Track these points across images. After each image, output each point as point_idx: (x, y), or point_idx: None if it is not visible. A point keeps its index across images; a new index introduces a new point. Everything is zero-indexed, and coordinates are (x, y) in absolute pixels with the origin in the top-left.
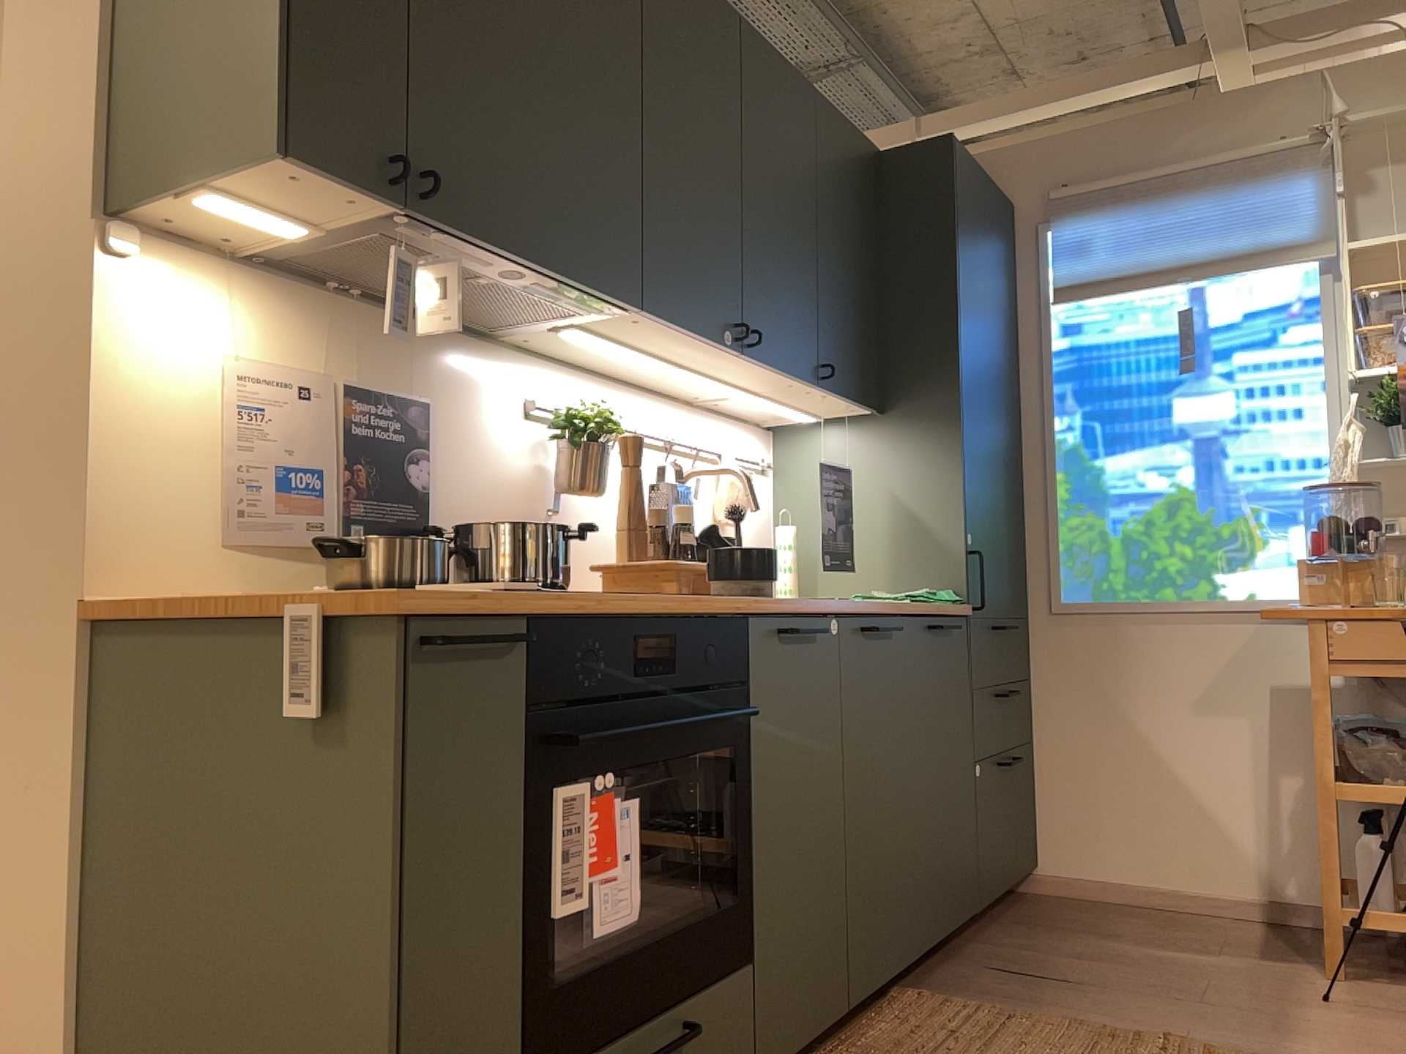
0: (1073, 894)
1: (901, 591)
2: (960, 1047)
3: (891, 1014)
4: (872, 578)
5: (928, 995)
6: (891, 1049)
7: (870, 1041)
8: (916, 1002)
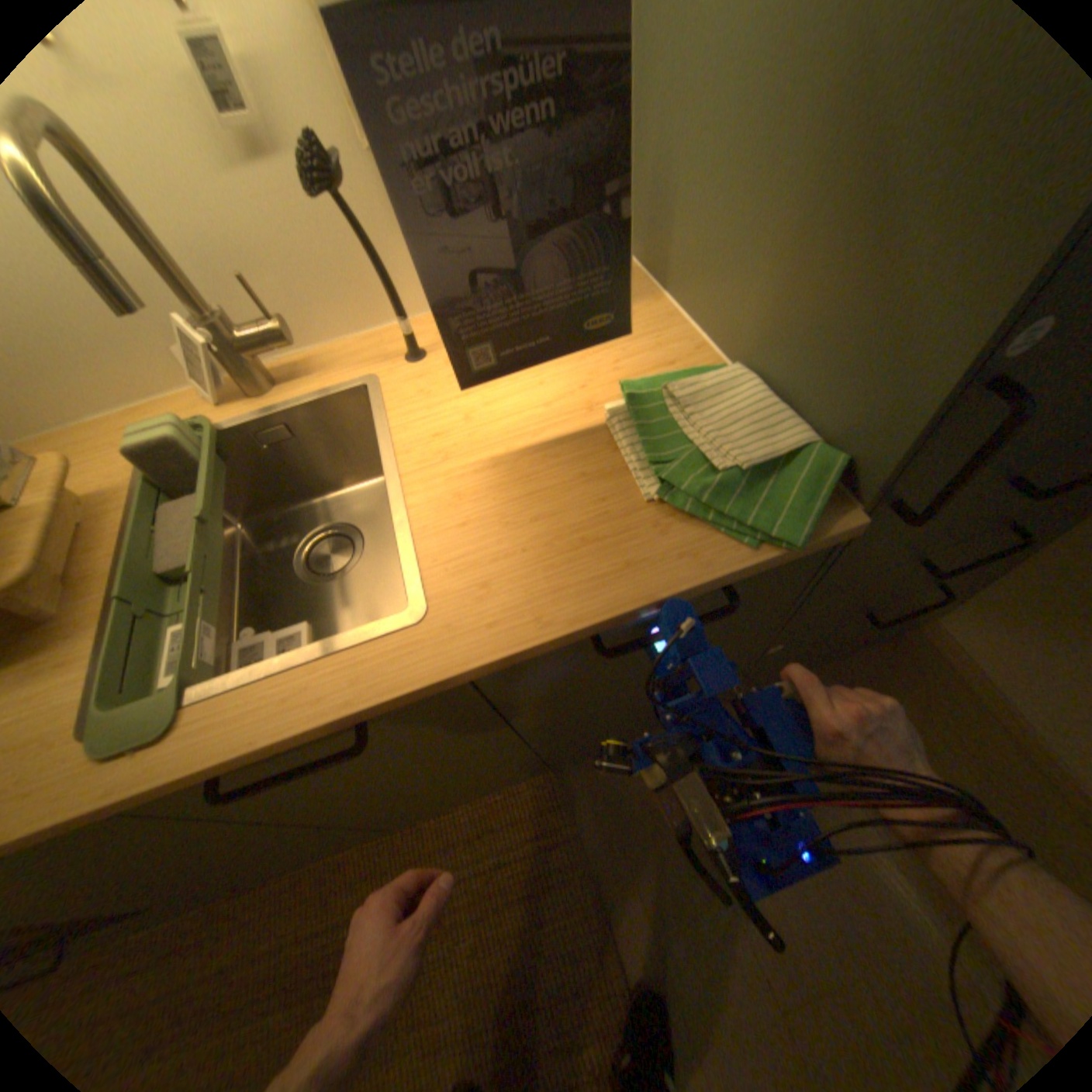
0: (954, 667)
1: (760, 375)
2: (476, 897)
3: (492, 798)
4: (738, 298)
5: (549, 790)
6: (435, 853)
7: (435, 829)
8: (530, 793)
